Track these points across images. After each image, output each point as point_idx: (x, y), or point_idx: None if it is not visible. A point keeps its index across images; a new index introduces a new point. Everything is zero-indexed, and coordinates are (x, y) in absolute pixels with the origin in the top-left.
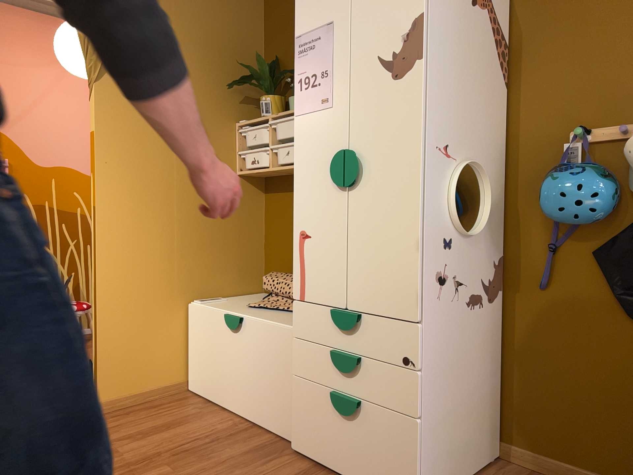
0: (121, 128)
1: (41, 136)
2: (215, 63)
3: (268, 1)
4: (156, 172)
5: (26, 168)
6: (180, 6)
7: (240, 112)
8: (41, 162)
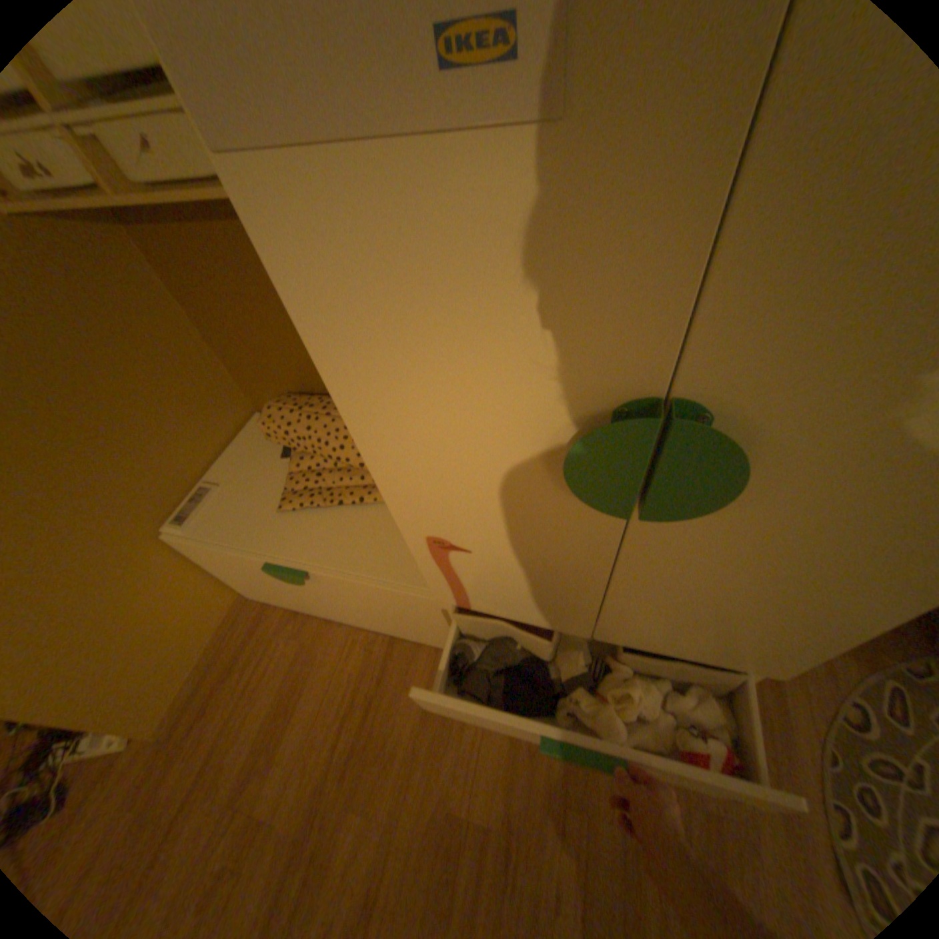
0: None
1: None
2: None
3: None
4: None
5: None
6: None
7: None
8: None
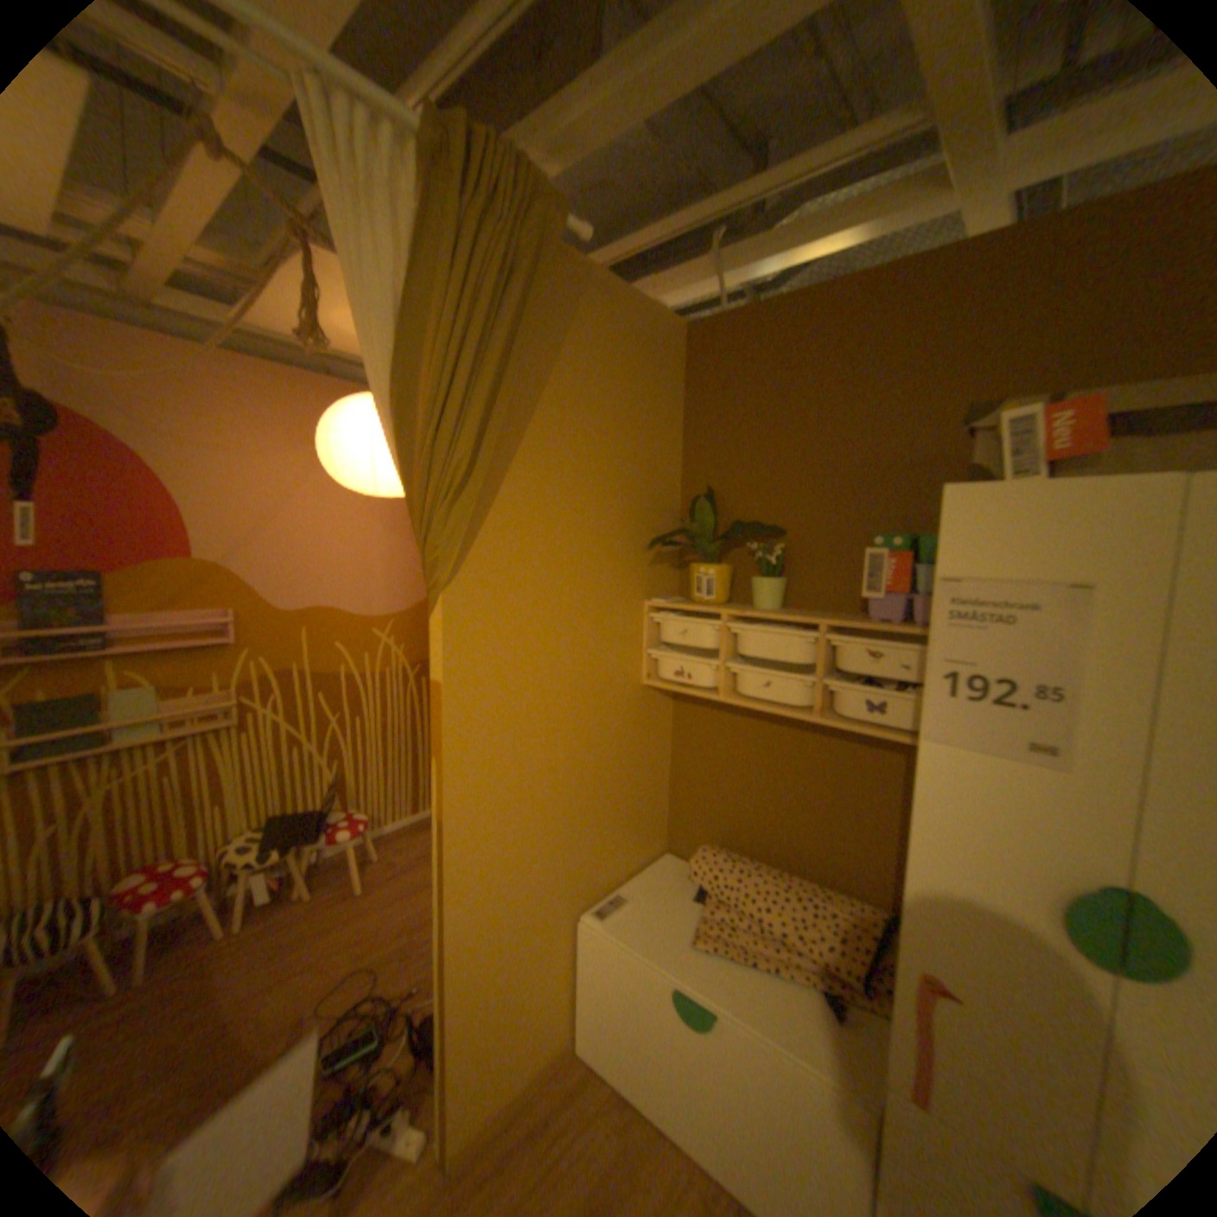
0: (484, 664)
1: (280, 564)
2: (619, 504)
3: (692, 386)
4: (535, 723)
5: (257, 617)
6: (575, 411)
7: (649, 580)
8: (282, 605)
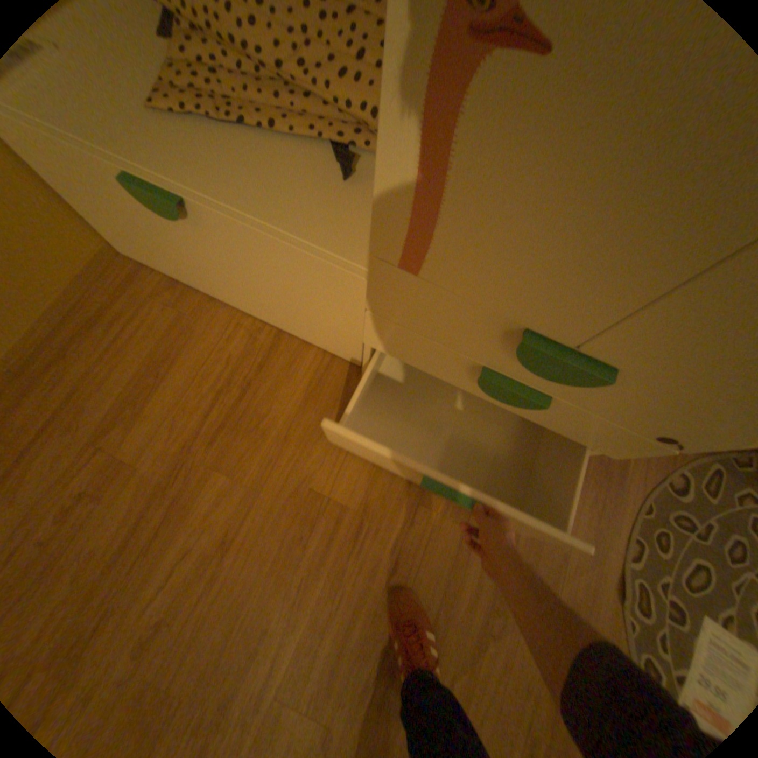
0: None
1: None
2: None
3: None
4: None
5: None
6: None
7: None
8: None
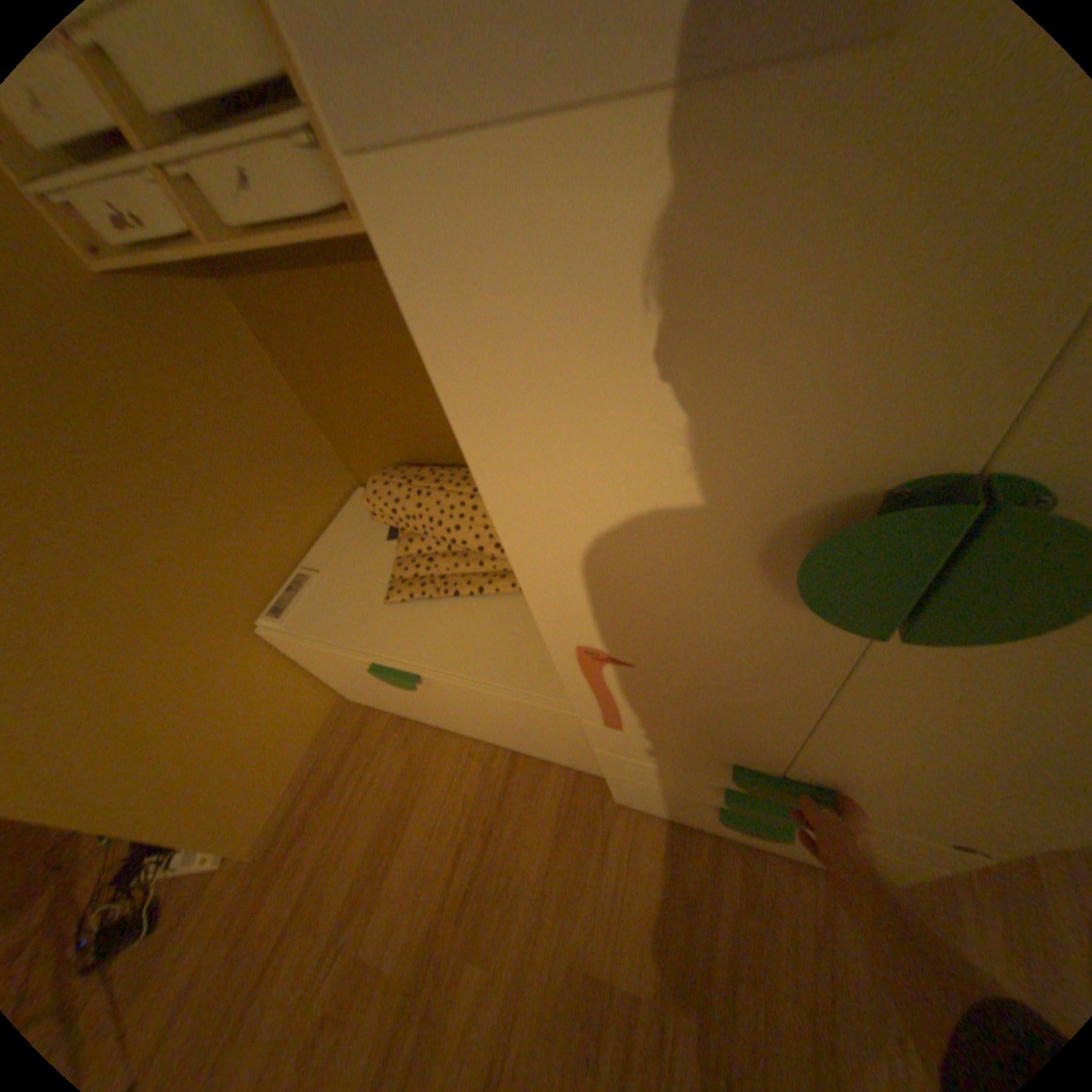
0: None
1: None
2: None
3: None
4: None
5: None
6: None
7: None
8: None
